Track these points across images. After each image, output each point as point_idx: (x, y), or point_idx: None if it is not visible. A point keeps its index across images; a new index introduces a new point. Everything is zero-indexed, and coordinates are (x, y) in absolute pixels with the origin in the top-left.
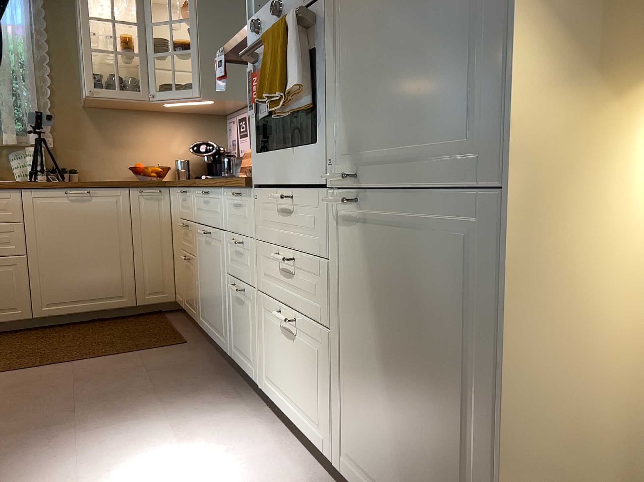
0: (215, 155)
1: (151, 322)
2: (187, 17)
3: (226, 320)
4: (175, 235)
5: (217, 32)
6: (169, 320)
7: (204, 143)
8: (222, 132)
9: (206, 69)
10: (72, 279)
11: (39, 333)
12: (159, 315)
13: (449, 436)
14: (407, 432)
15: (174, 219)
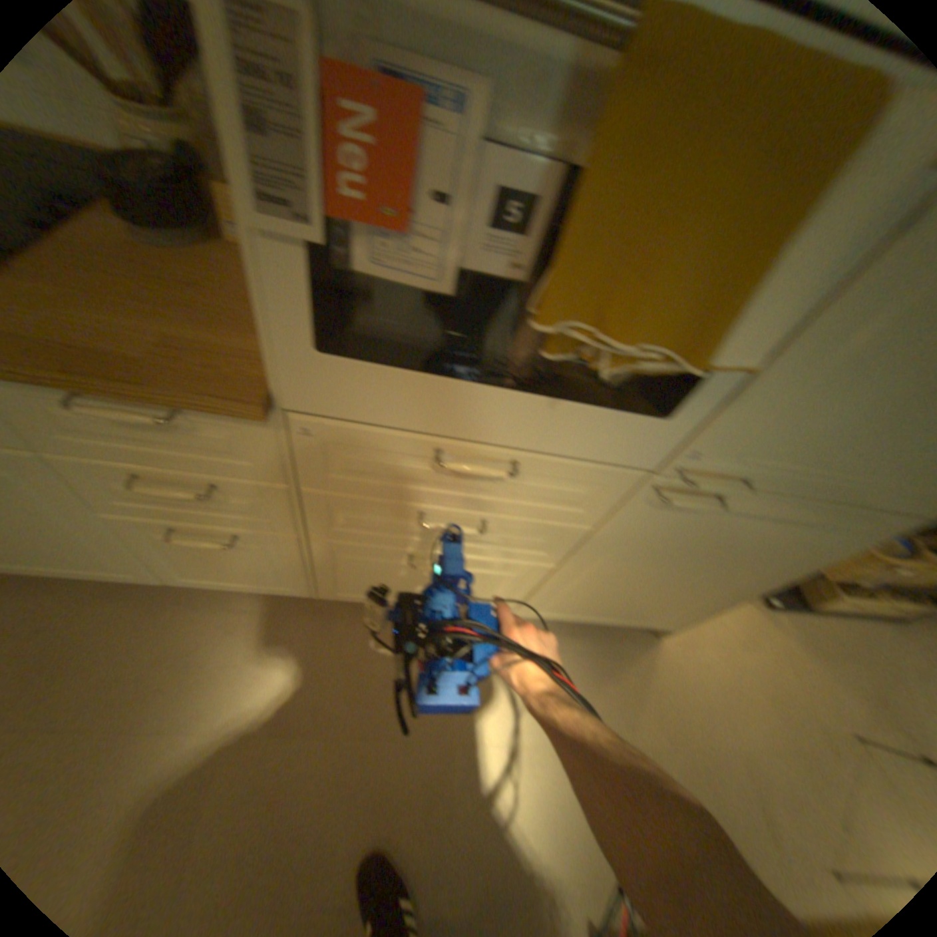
0: None
1: None
2: None
3: (127, 559)
4: None
5: None
6: None
7: None
8: None
9: None
10: None
11: None
12: None
13: (704, 596)
14: (652, 598)
15: None
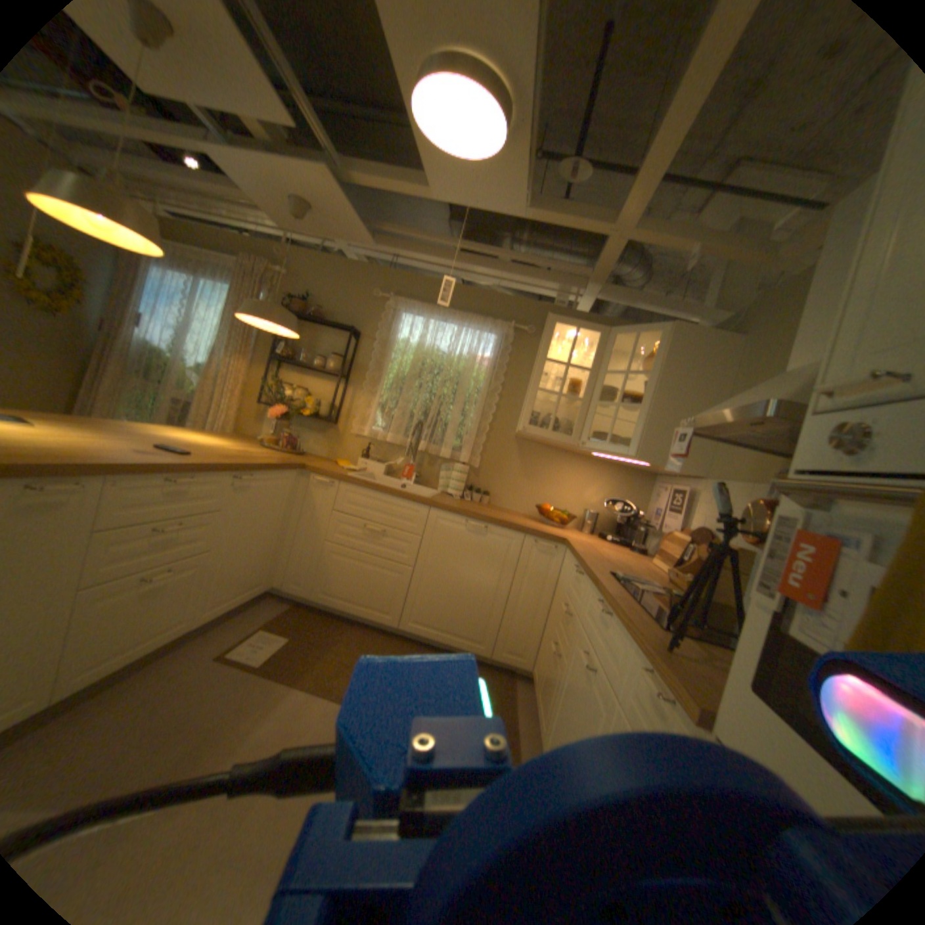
0: (630, 519)
1: (497, 690)
2: (649, 370)
3: None
4: (556, 600)
5: (681, 391)
6: (516, 699)
7: (622, 500)
8: (646, 494)
9: (653, 430)
10: (442, 607)
11: (397, 647)
12: (510, 682)
13: None
14: None
15: (560, 588)
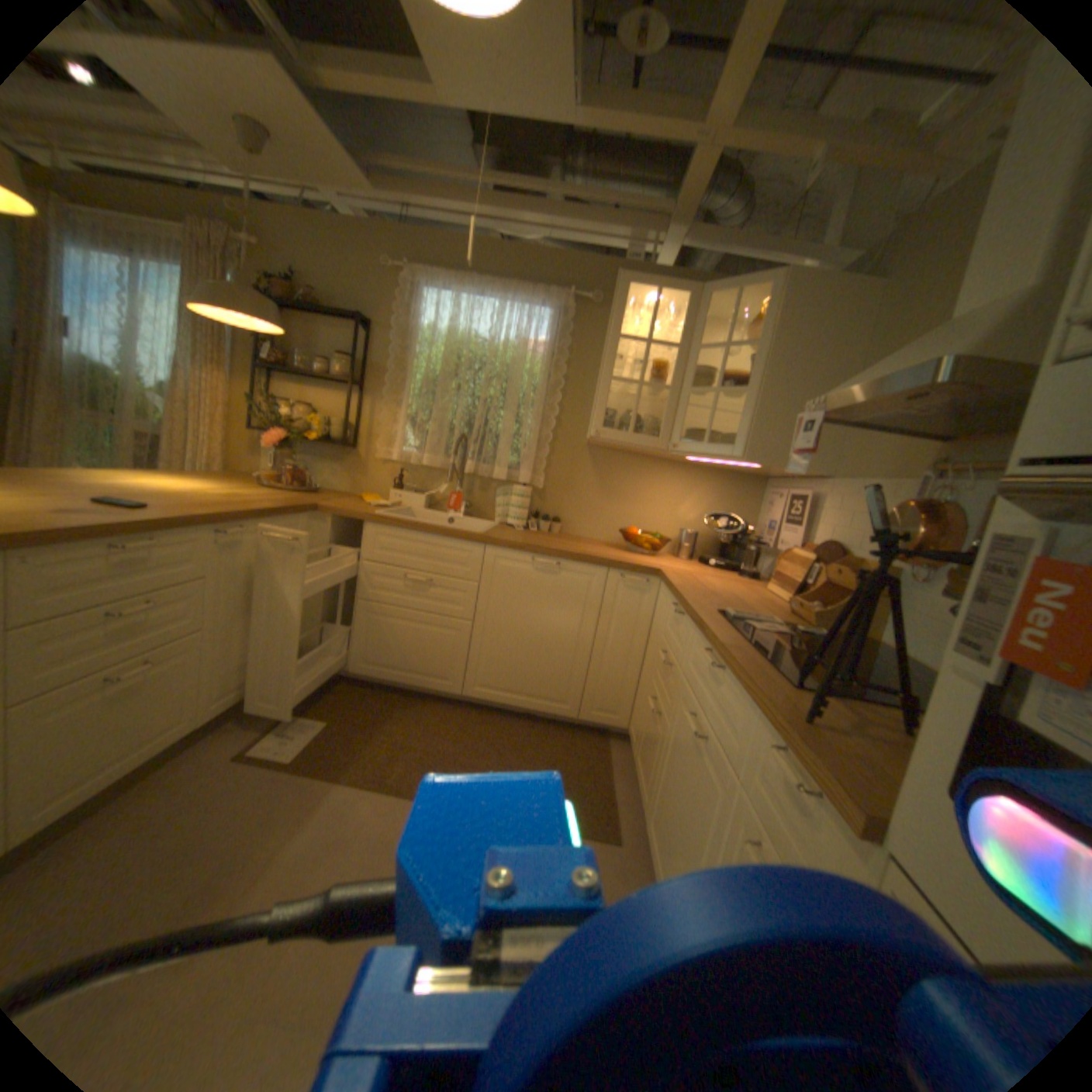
0: (737, 537)
1: (587, 754)
2: (756, 339)
3: None
4: (651, 643)
5: (799, 364)
6: (610, 762)
7: (725, 513)
8: (755, 504)
9: (764, 420)
10: (513, 664)
11: (463, 716)
12: (602, 743)
13: None
14: None
15: (655, 630)
